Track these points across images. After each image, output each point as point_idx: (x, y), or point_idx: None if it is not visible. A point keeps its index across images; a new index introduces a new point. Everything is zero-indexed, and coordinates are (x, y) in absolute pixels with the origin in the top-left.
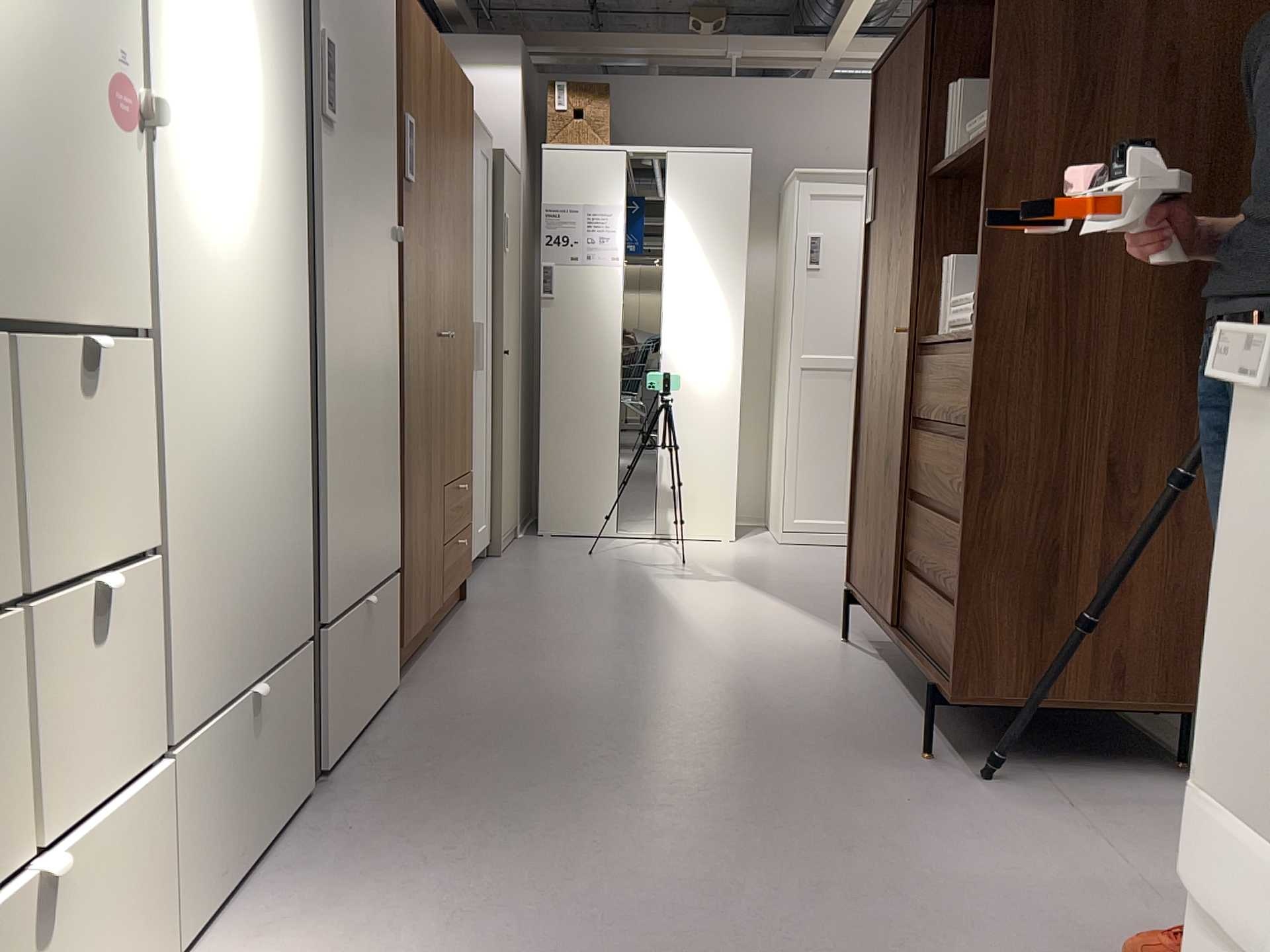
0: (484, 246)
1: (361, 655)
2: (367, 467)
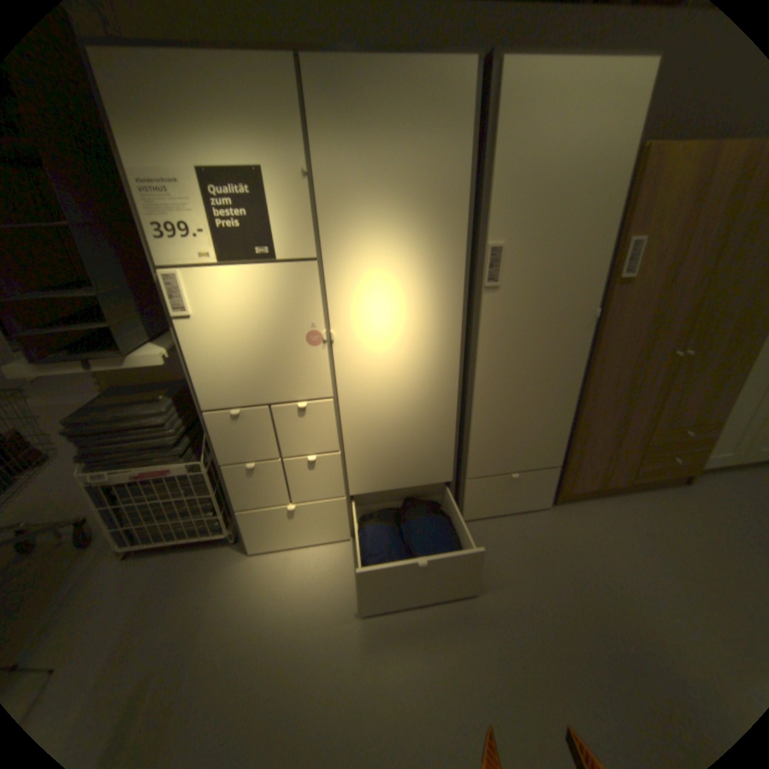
0: None
1: (506, 492)
2: (526, 426)
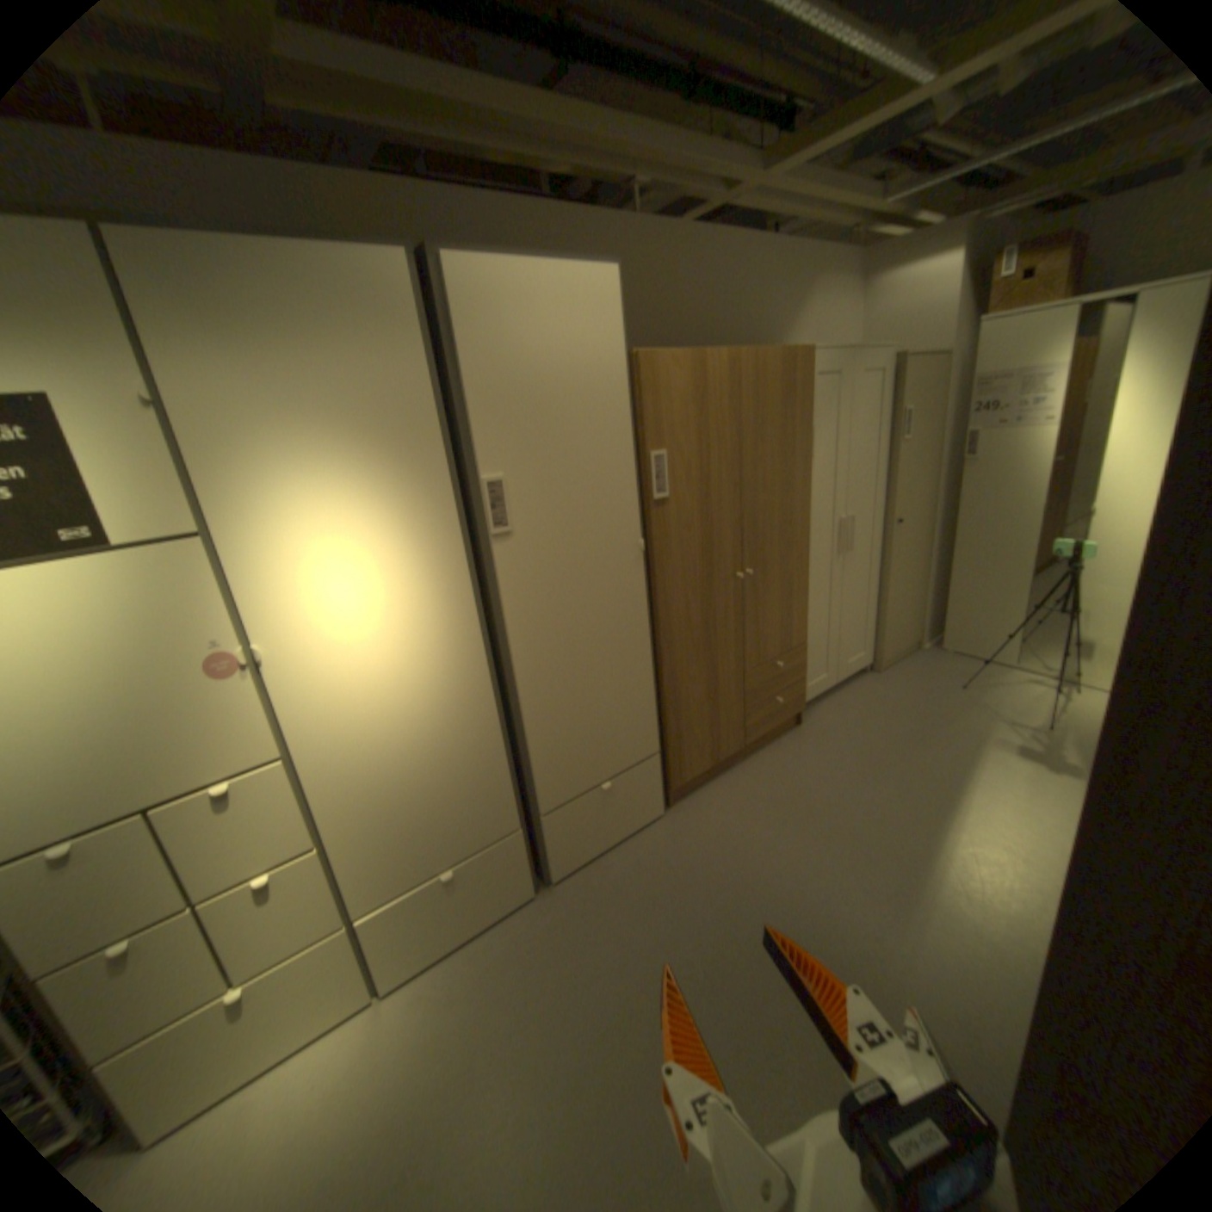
0: (869, 448)
1: (600, 814)
2: (599, 711)
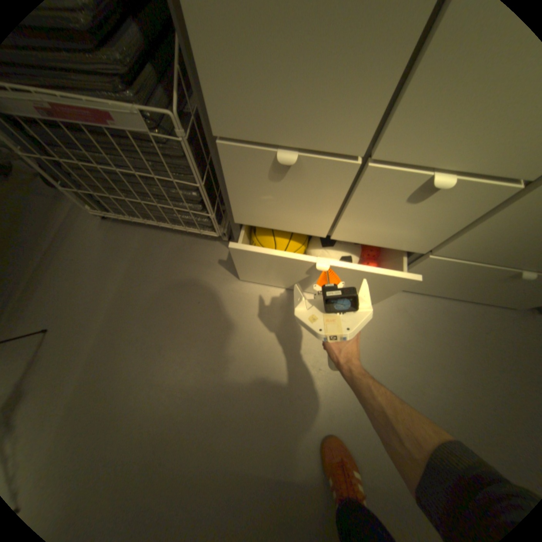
0: None
1: None
2: None
